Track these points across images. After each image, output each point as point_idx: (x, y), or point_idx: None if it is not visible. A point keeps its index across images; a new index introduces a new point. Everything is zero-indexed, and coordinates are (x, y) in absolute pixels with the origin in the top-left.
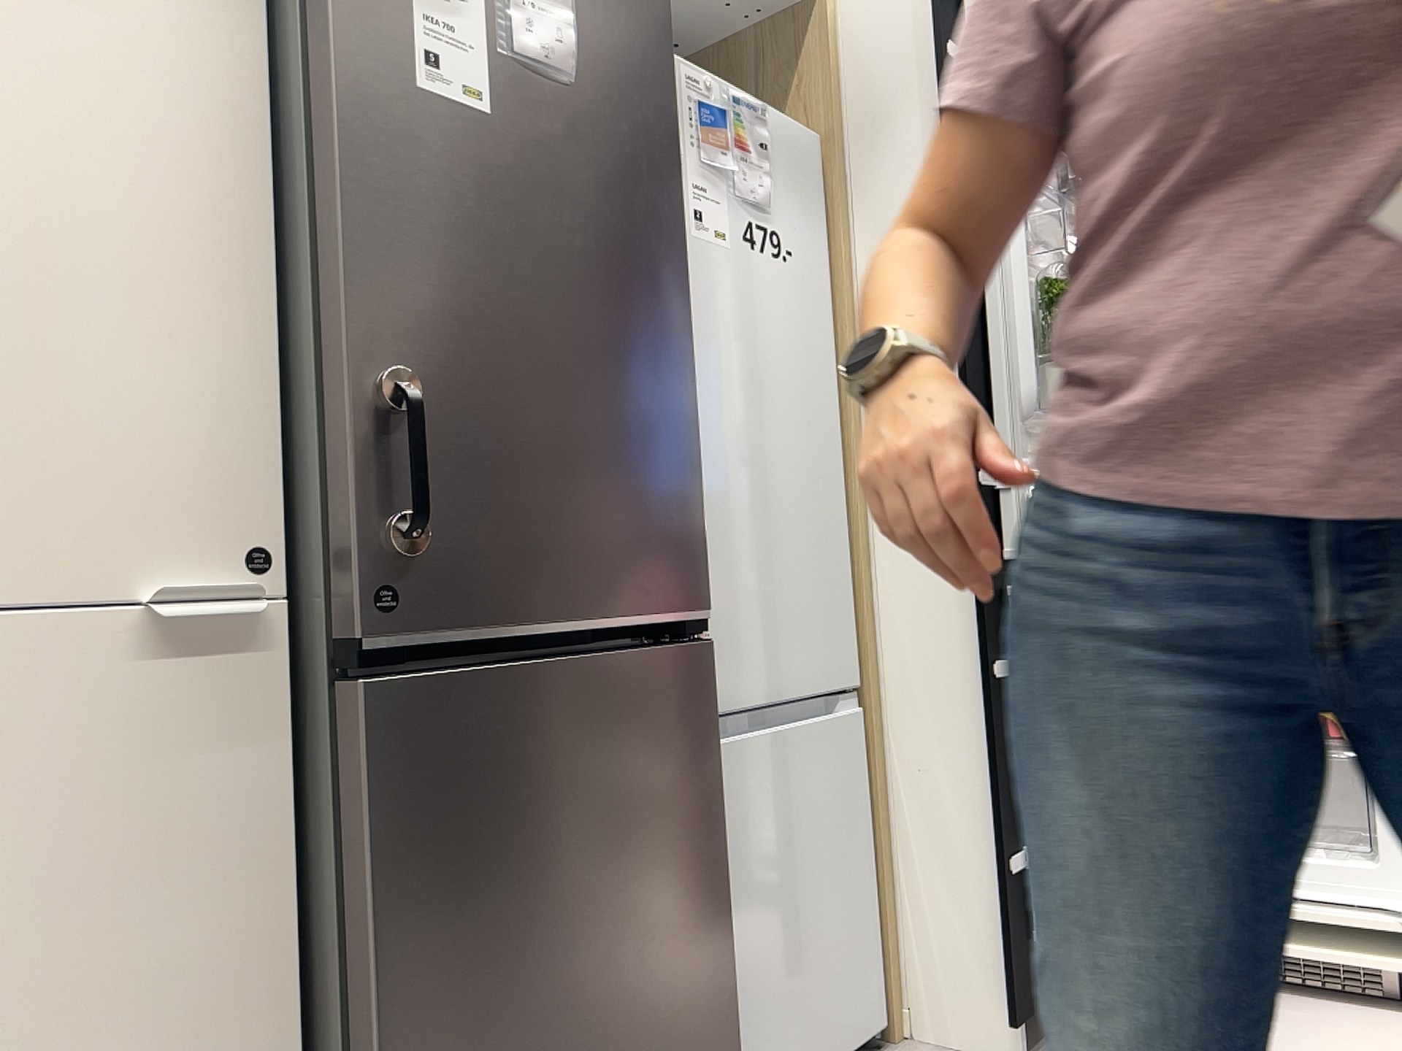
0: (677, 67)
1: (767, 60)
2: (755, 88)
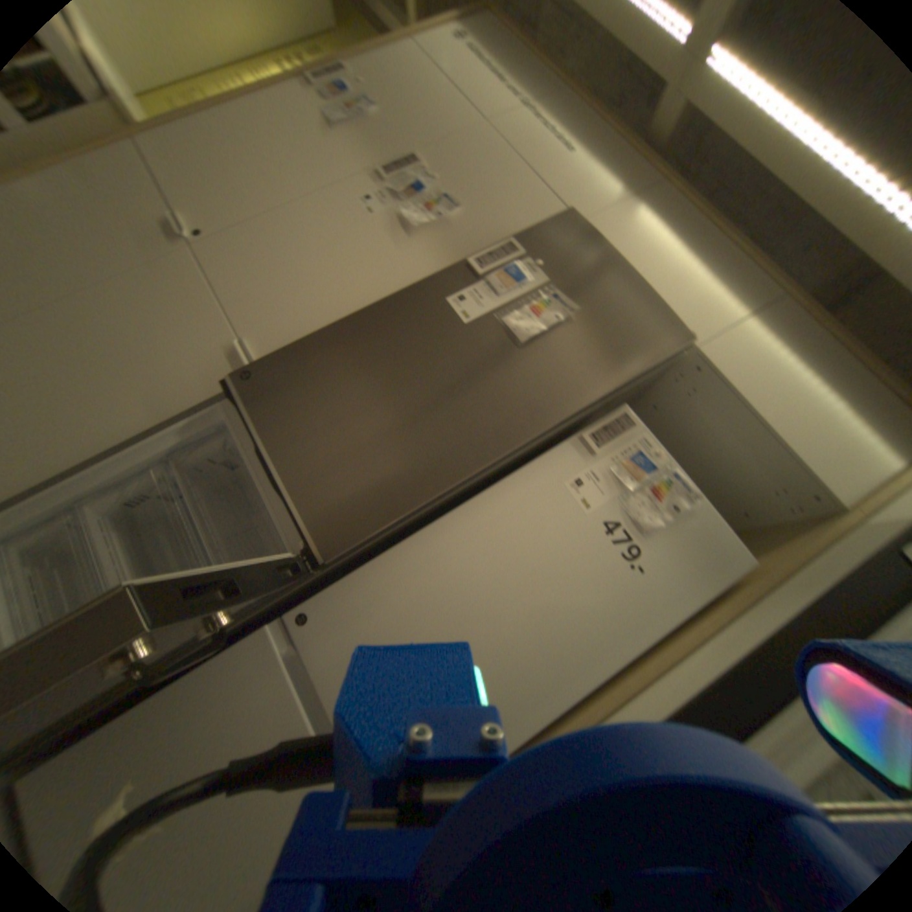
0: (638, 433)
1: (784, 538)
2: (763, 548)
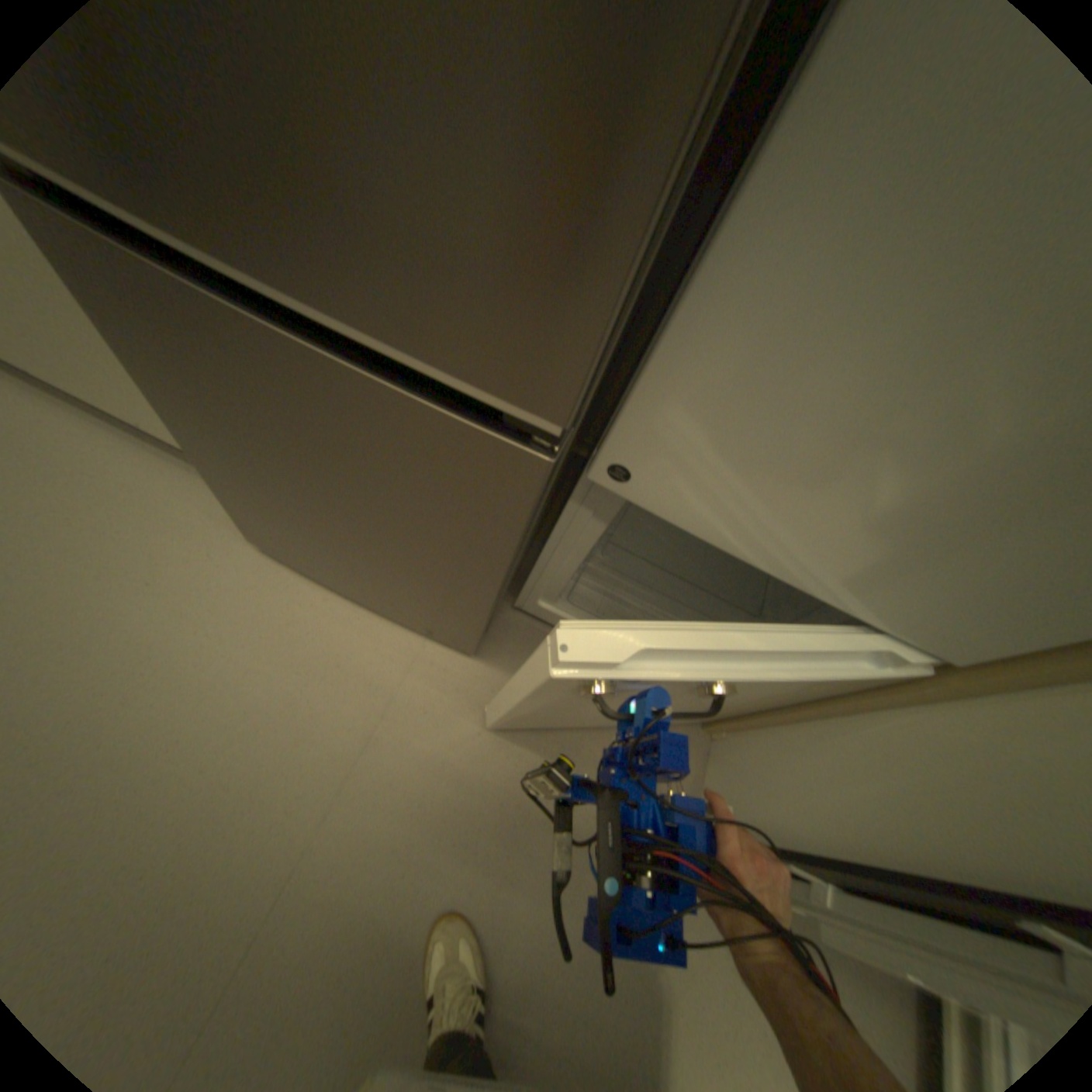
0: None
1: None
2: None
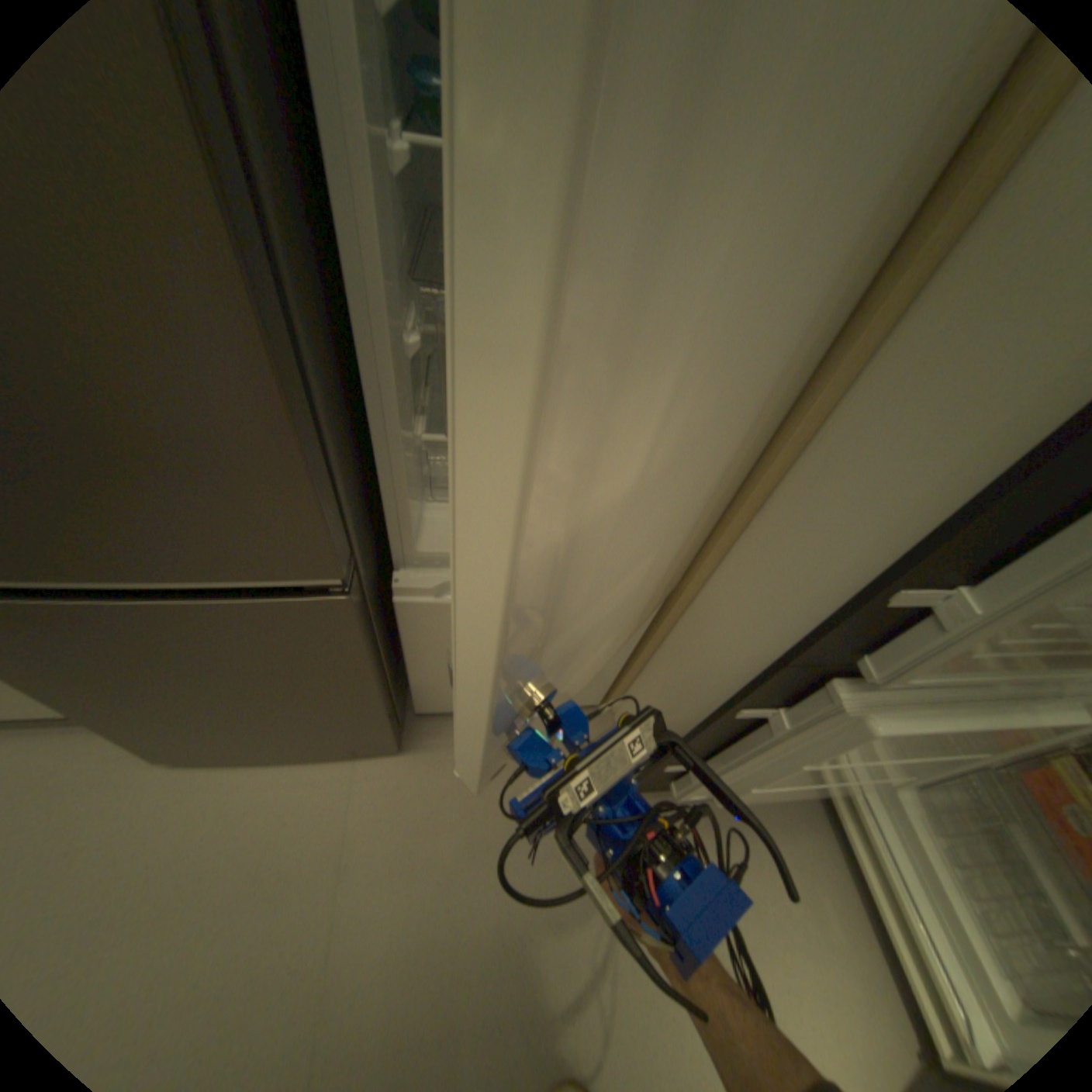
0: None
1: None
2: None
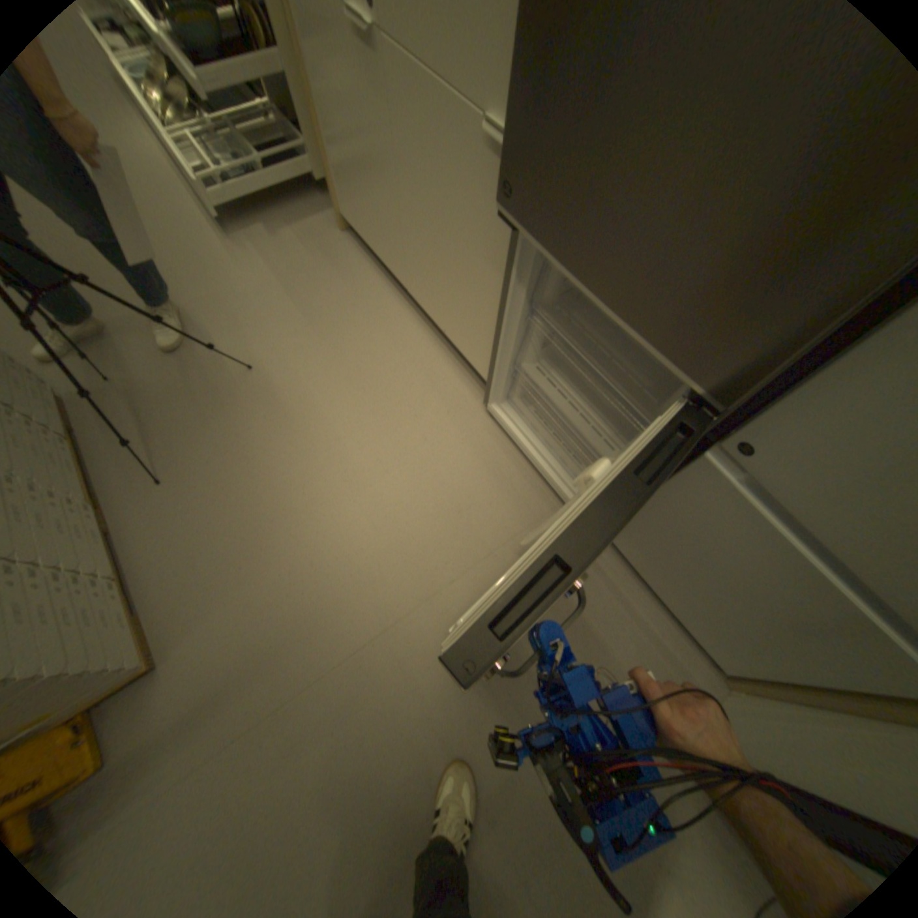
0: None
1: None
2: None
